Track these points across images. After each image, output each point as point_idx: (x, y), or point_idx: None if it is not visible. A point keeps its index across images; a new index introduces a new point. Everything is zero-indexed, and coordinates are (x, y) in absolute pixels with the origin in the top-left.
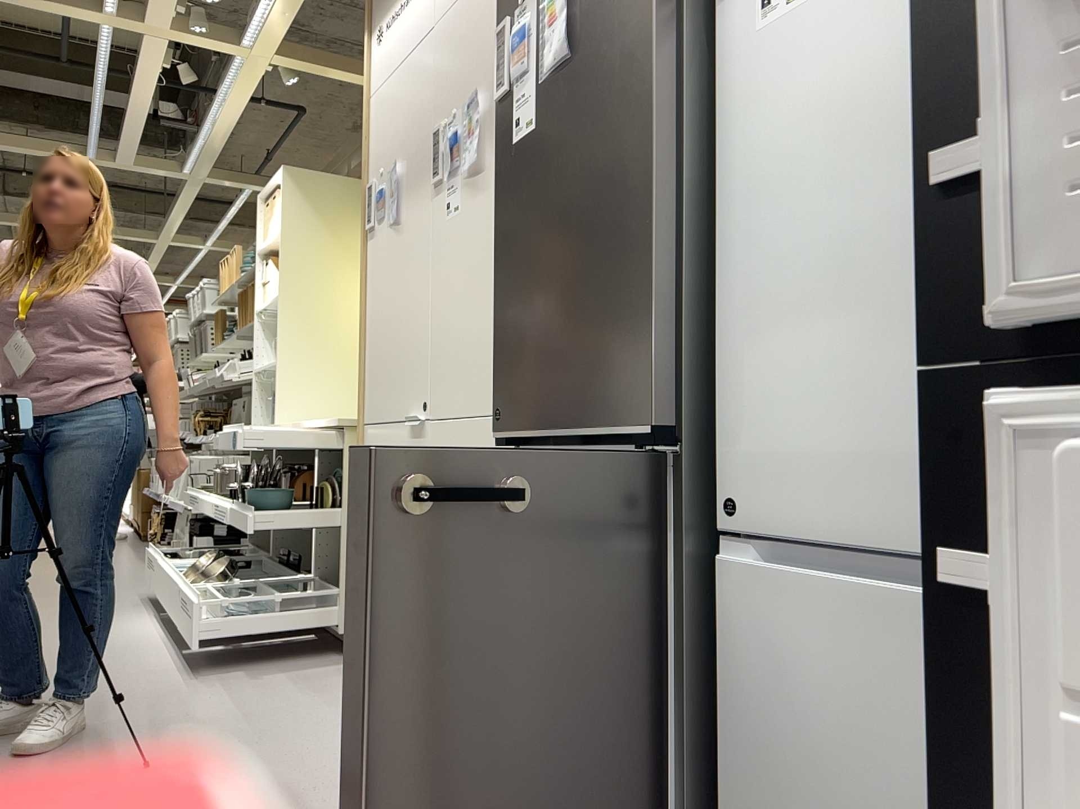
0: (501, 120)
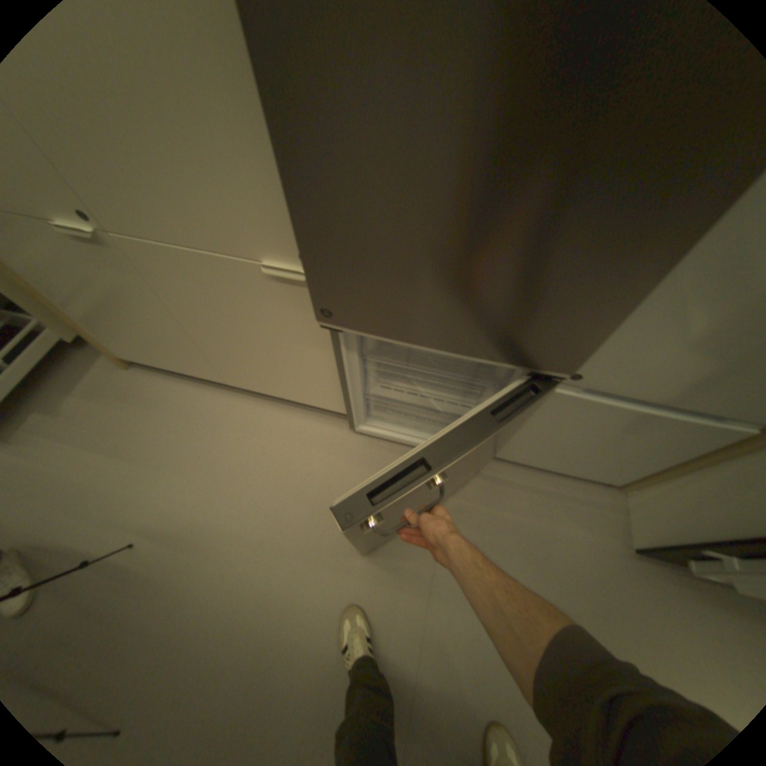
0: None
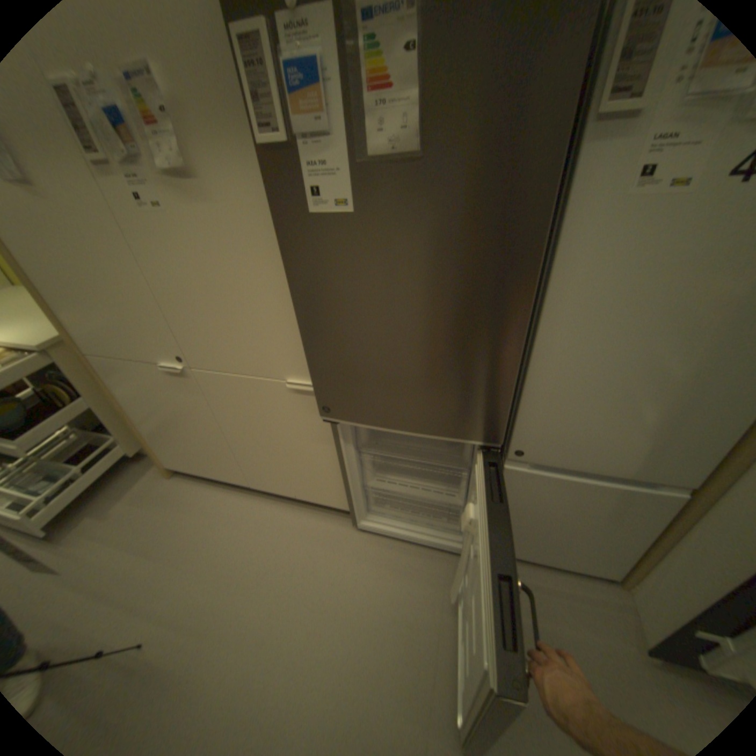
0: (272, 168)
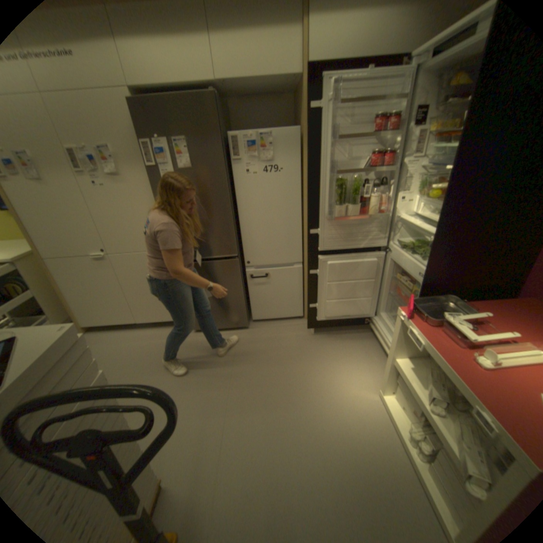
0: (151, 173)
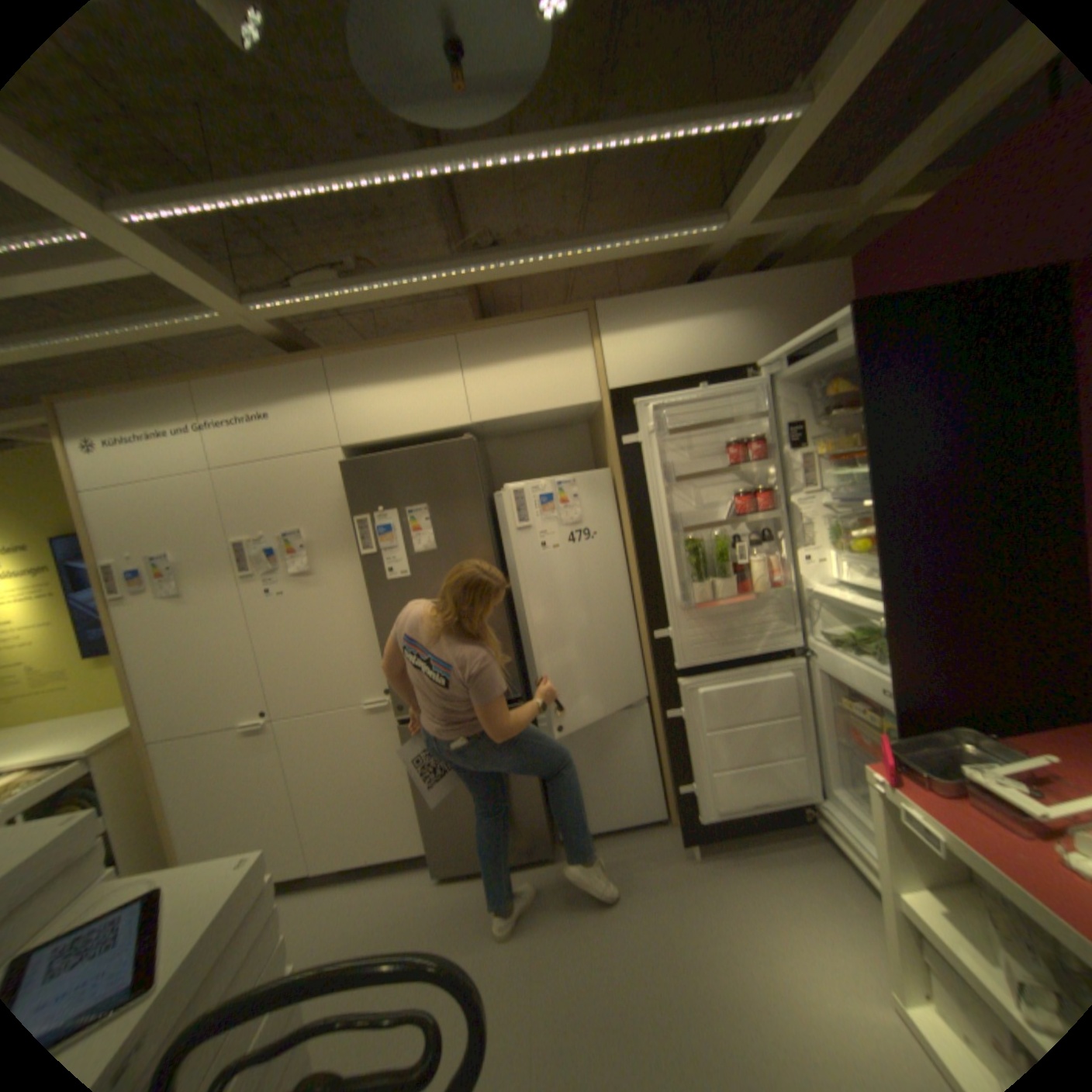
0: (369, 564)
